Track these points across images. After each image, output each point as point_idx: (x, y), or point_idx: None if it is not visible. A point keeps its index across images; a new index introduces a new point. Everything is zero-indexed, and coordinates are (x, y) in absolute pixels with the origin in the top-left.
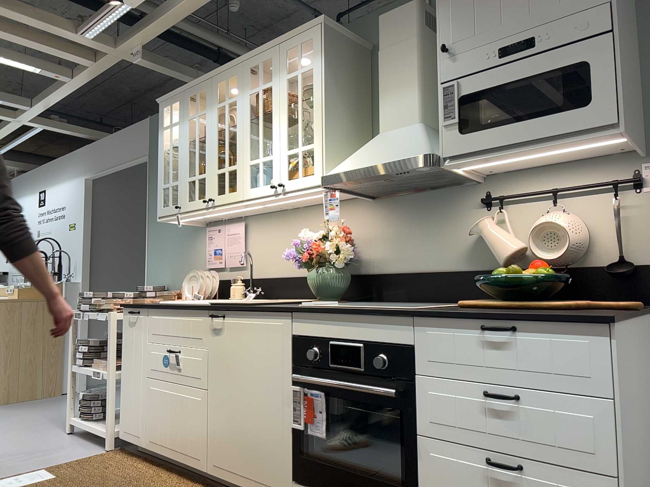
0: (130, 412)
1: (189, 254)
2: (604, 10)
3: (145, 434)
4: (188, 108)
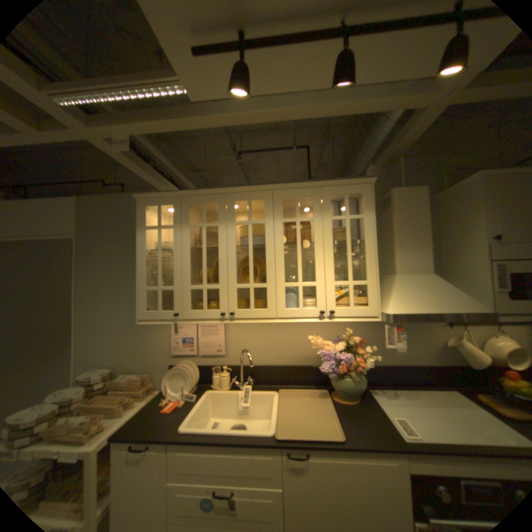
0: None
1: (144, 339)
2: None
3: None
4: (188, 214)
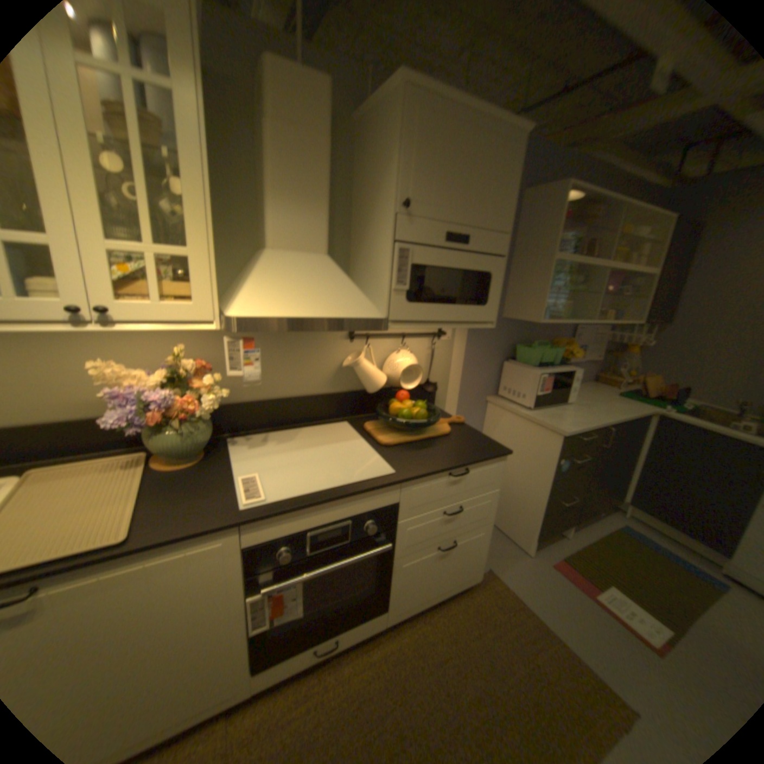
0: None
1: None
2: (509, 238)
3: None
4: None
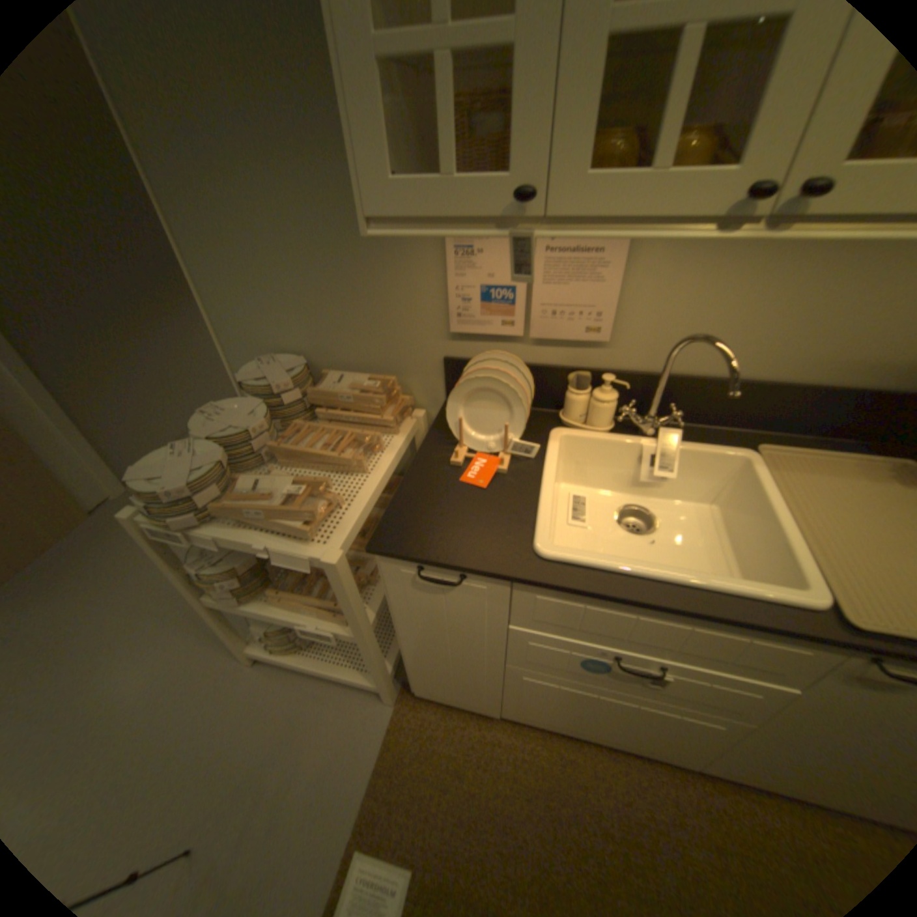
0: (447, 683)
1: (369, 284)
2: None
3: (502, 709)
4: None
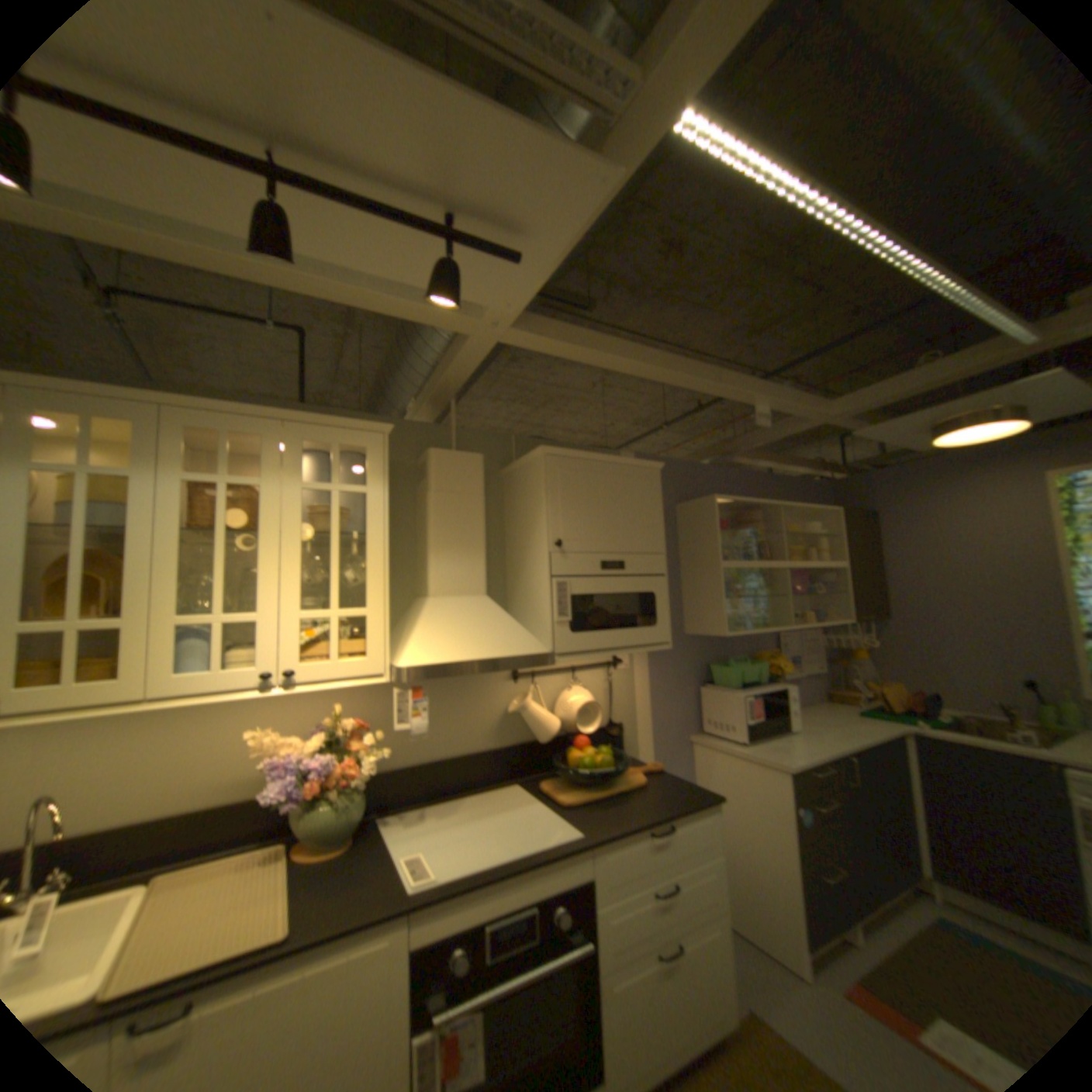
0: None
1: None
2: (664, 560)
3: None
4: None
